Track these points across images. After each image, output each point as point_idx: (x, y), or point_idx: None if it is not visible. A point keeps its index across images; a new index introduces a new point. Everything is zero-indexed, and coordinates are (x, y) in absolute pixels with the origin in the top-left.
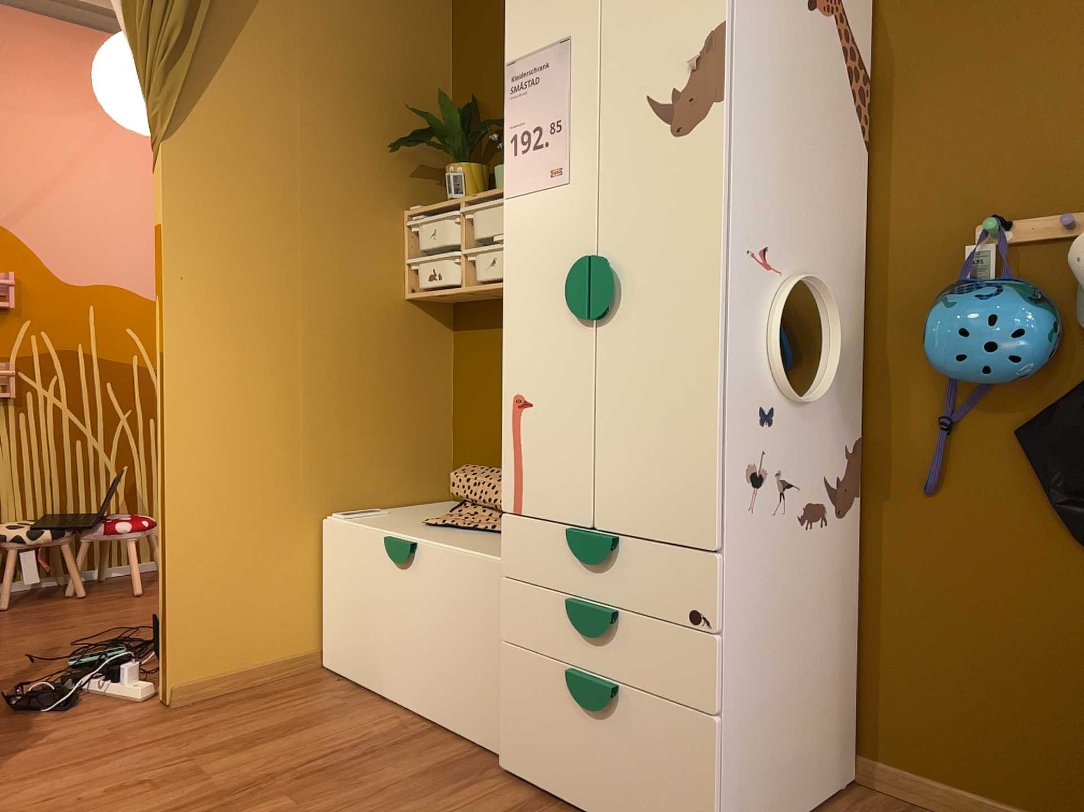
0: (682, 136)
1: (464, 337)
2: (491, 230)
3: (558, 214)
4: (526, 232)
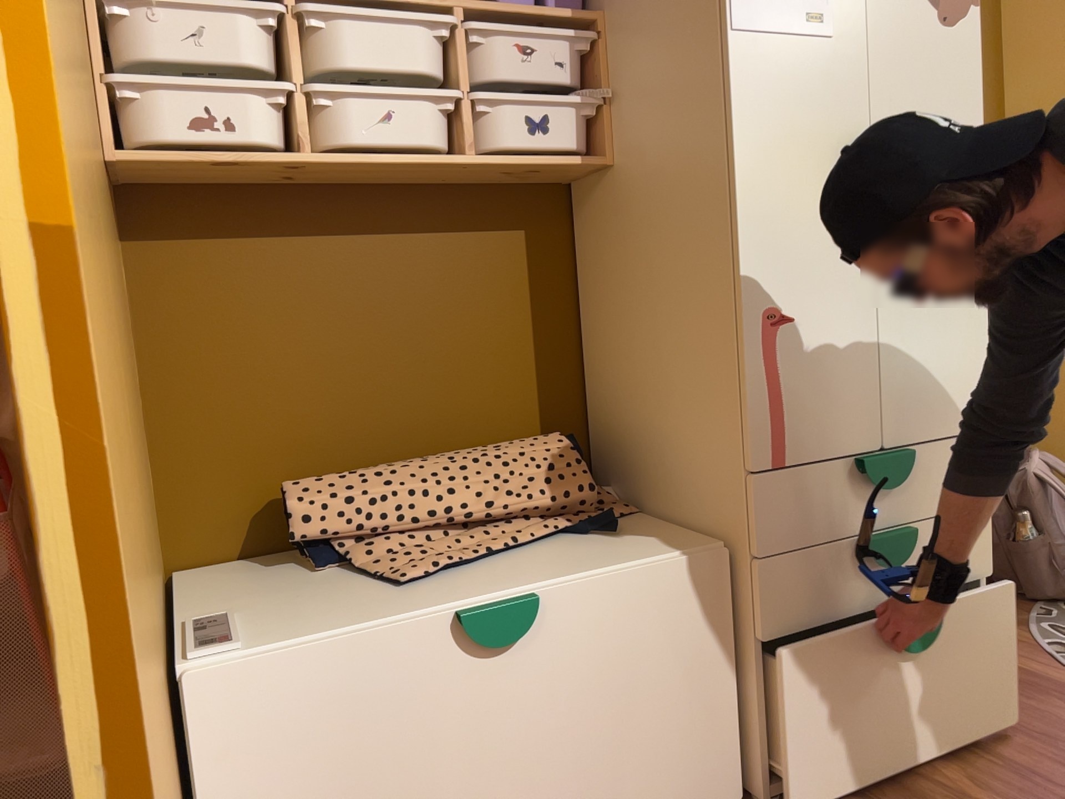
0: (947, 26)
1: (170, 256)
2: (374, 63)
3: (819, 74)
4: (771, 88)
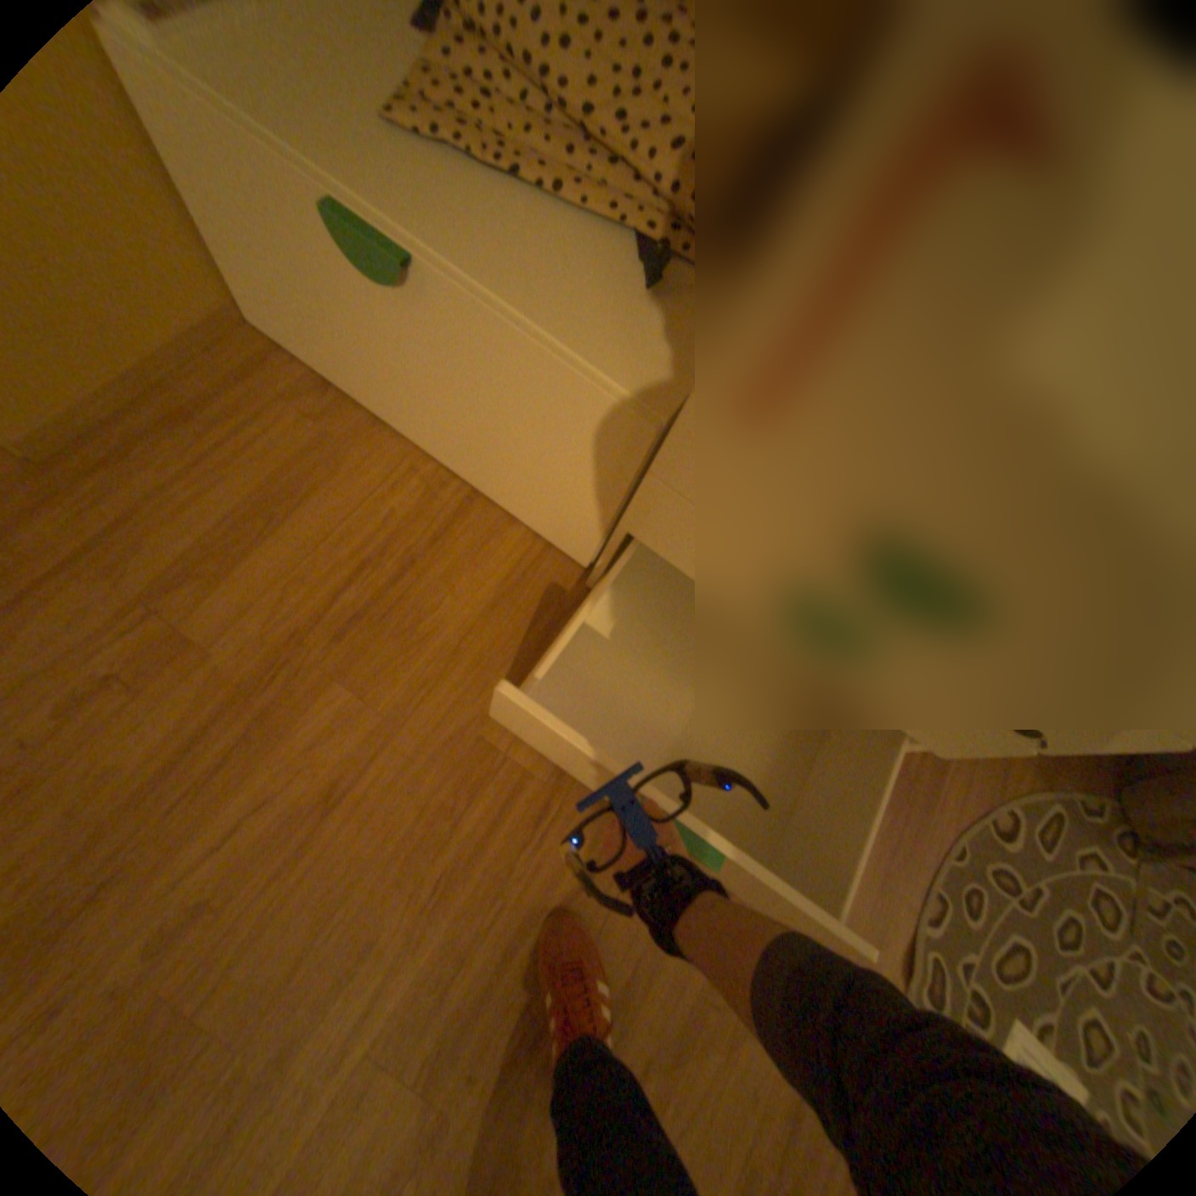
0: None
1: None
2: None
3: None
4: None
